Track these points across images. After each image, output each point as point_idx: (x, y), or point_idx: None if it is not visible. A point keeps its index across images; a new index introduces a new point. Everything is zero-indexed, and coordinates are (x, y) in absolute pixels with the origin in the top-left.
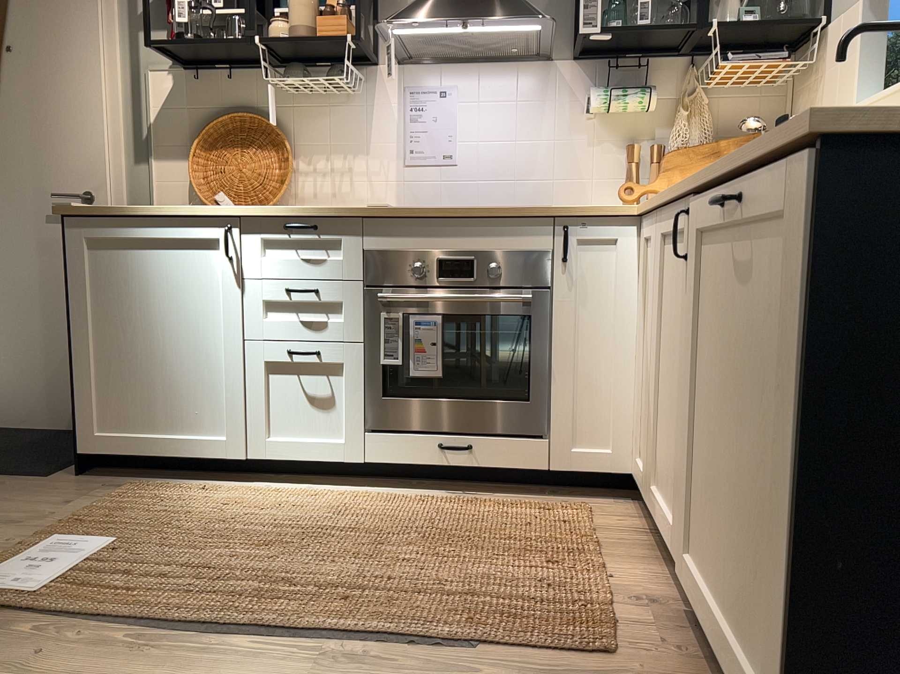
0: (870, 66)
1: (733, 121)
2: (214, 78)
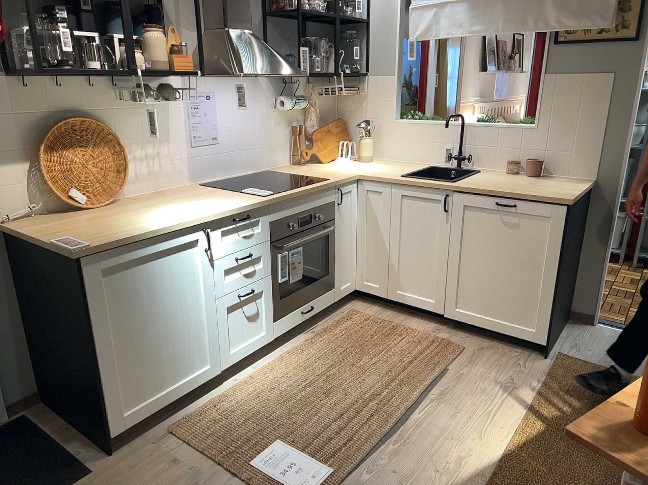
0: (399, 103)
1: (322, 109)
2: (39, 84)
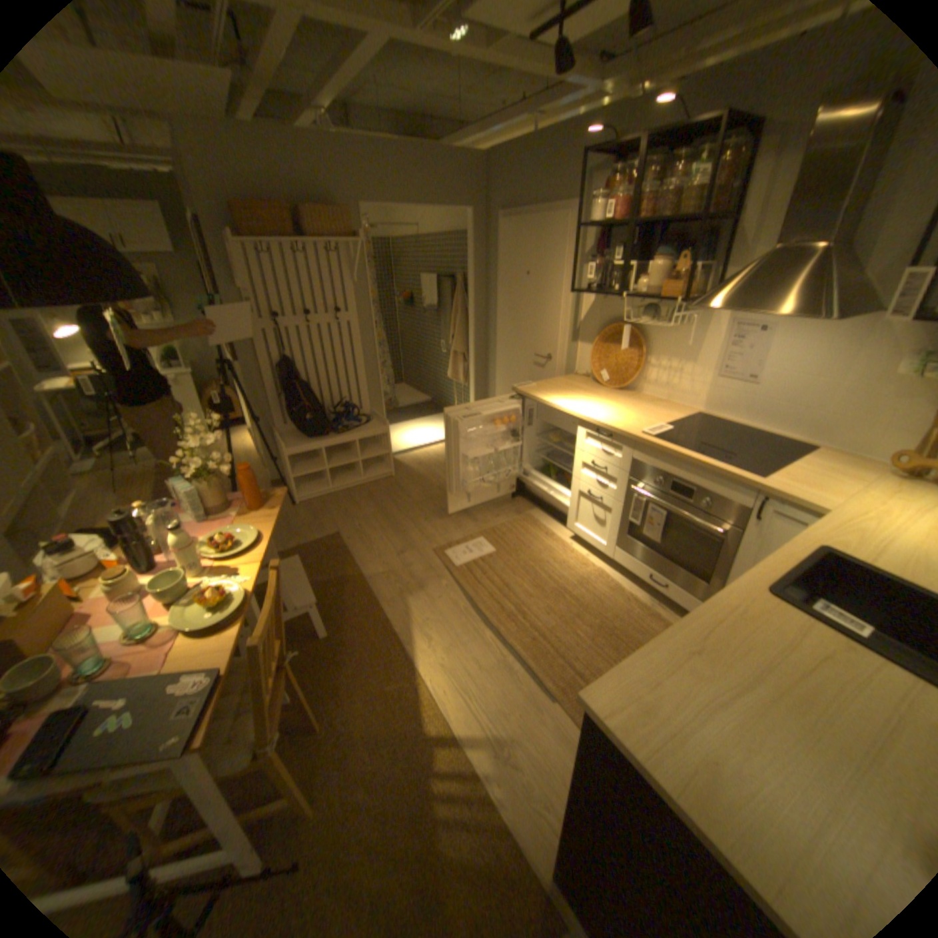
0: None
1: None
2: (615, 297)
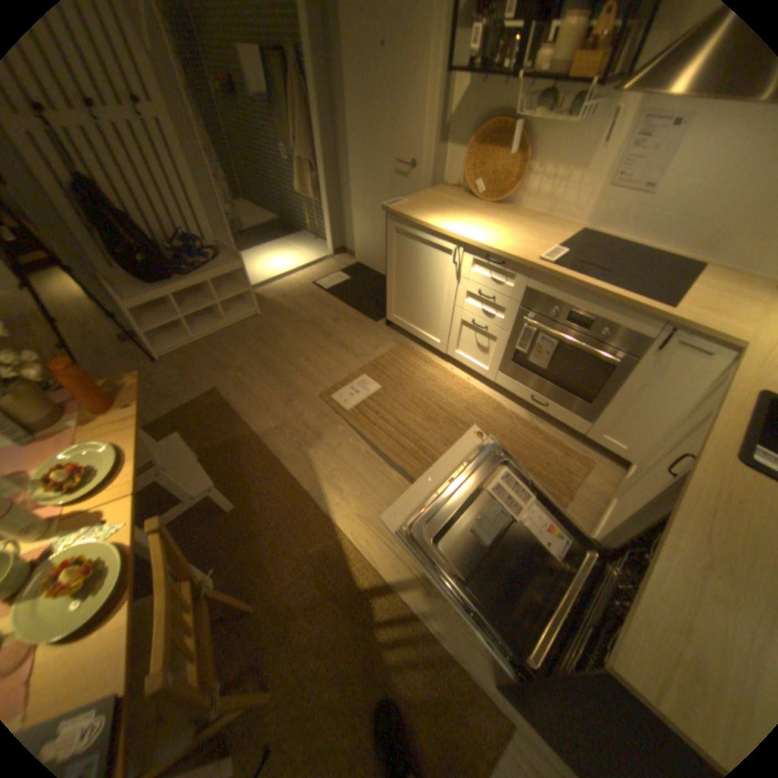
0: None
1: None
2: (498, 79)
